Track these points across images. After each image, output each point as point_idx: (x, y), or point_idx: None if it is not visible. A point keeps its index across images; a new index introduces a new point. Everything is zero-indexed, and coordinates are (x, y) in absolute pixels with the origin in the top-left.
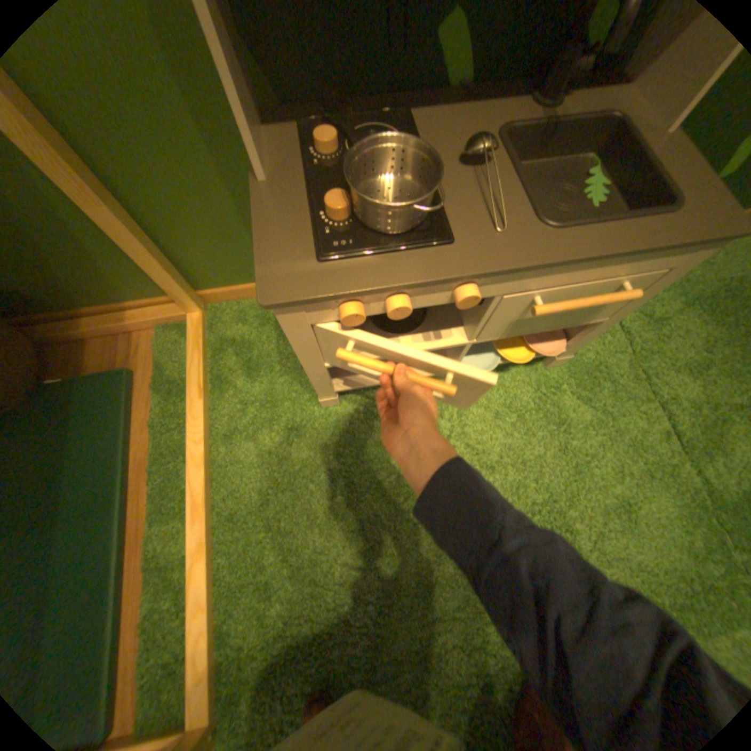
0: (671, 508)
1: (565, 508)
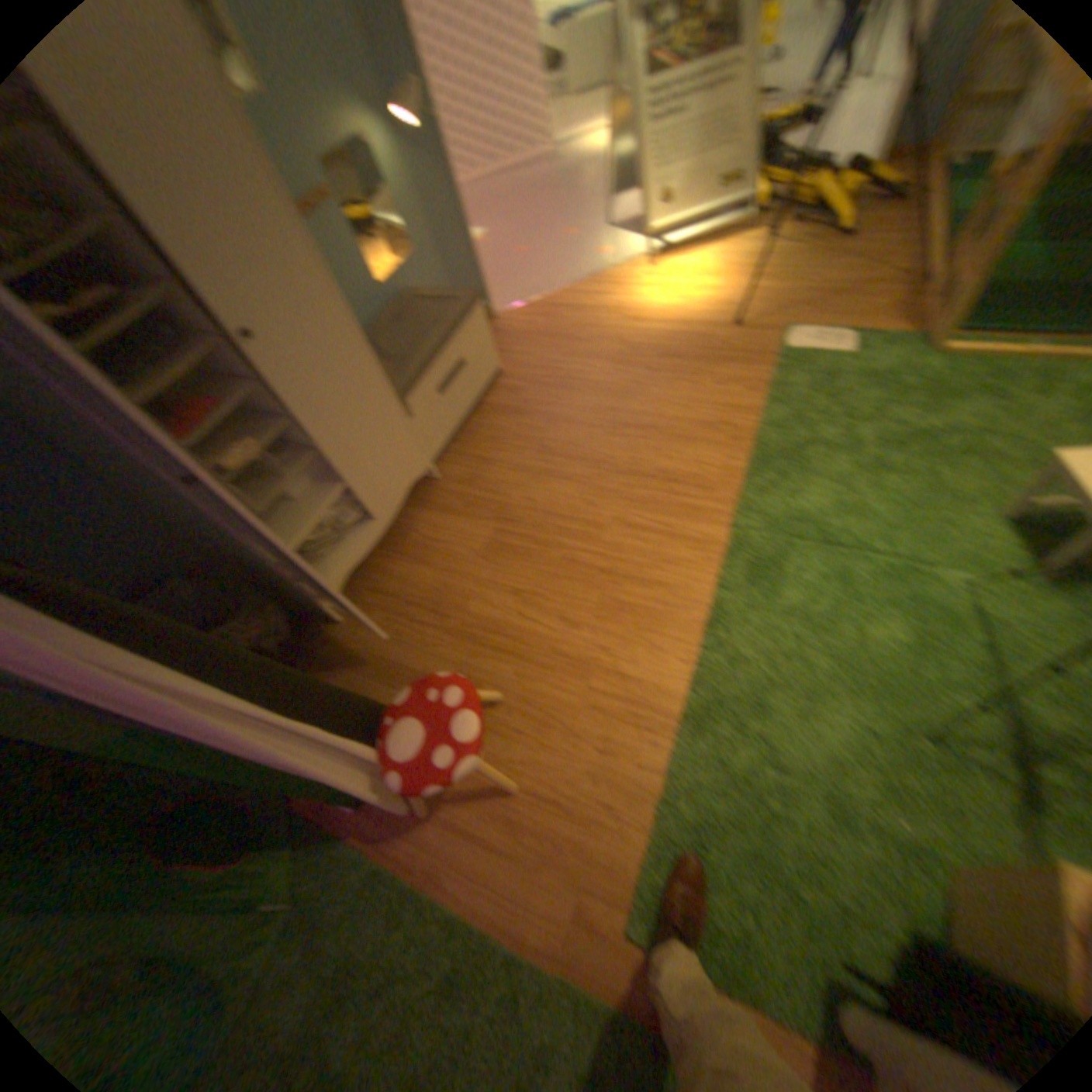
0: (1003, 559)
1: (1014, 505)
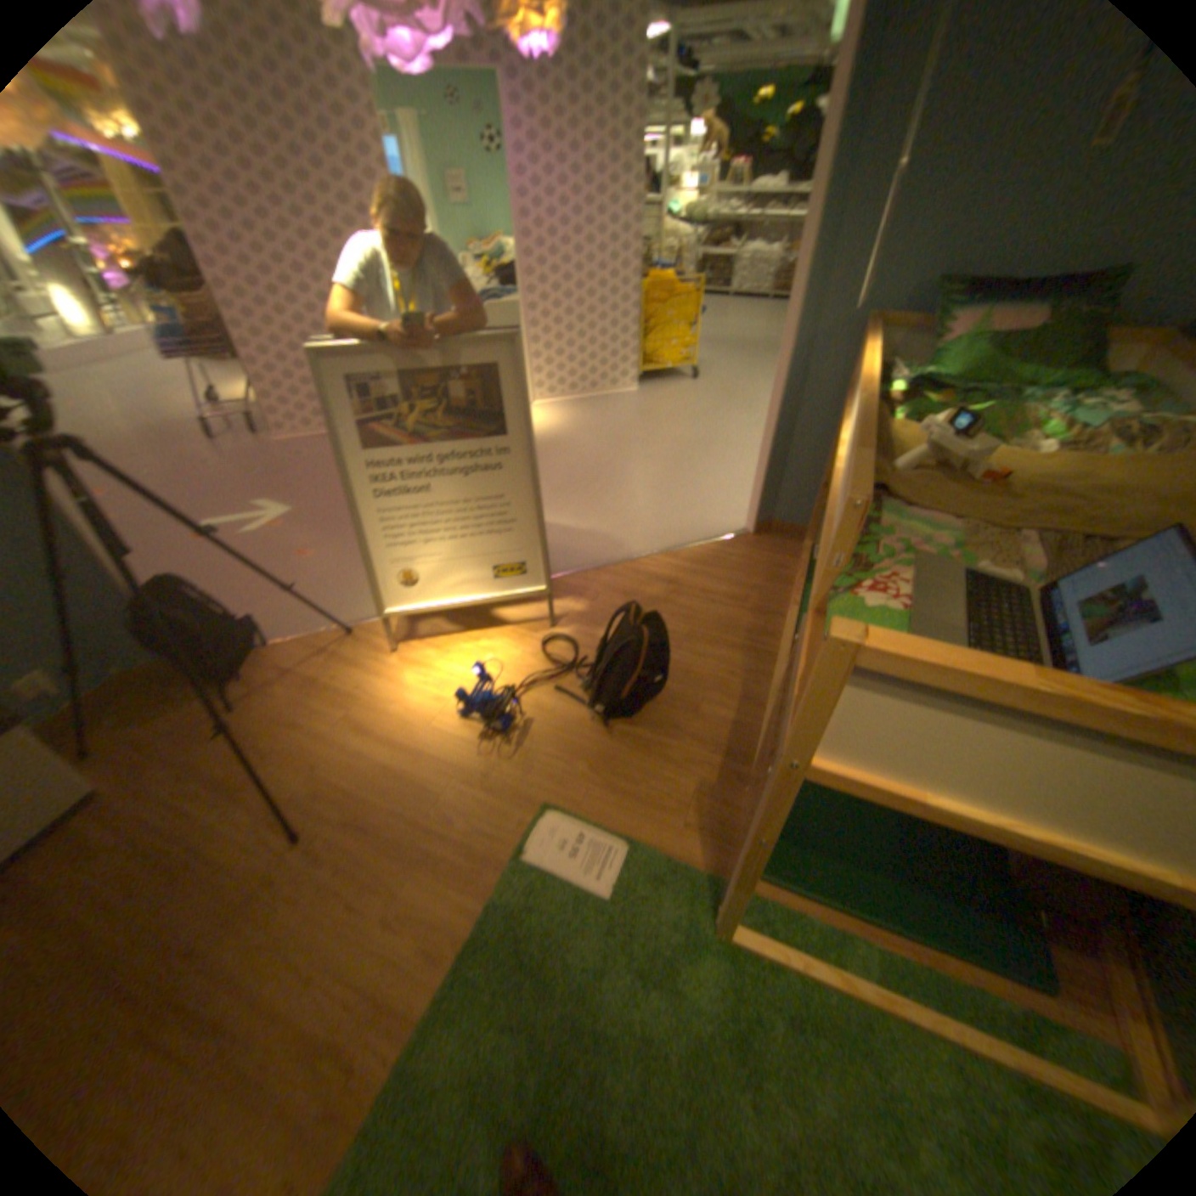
0: None
1: None
